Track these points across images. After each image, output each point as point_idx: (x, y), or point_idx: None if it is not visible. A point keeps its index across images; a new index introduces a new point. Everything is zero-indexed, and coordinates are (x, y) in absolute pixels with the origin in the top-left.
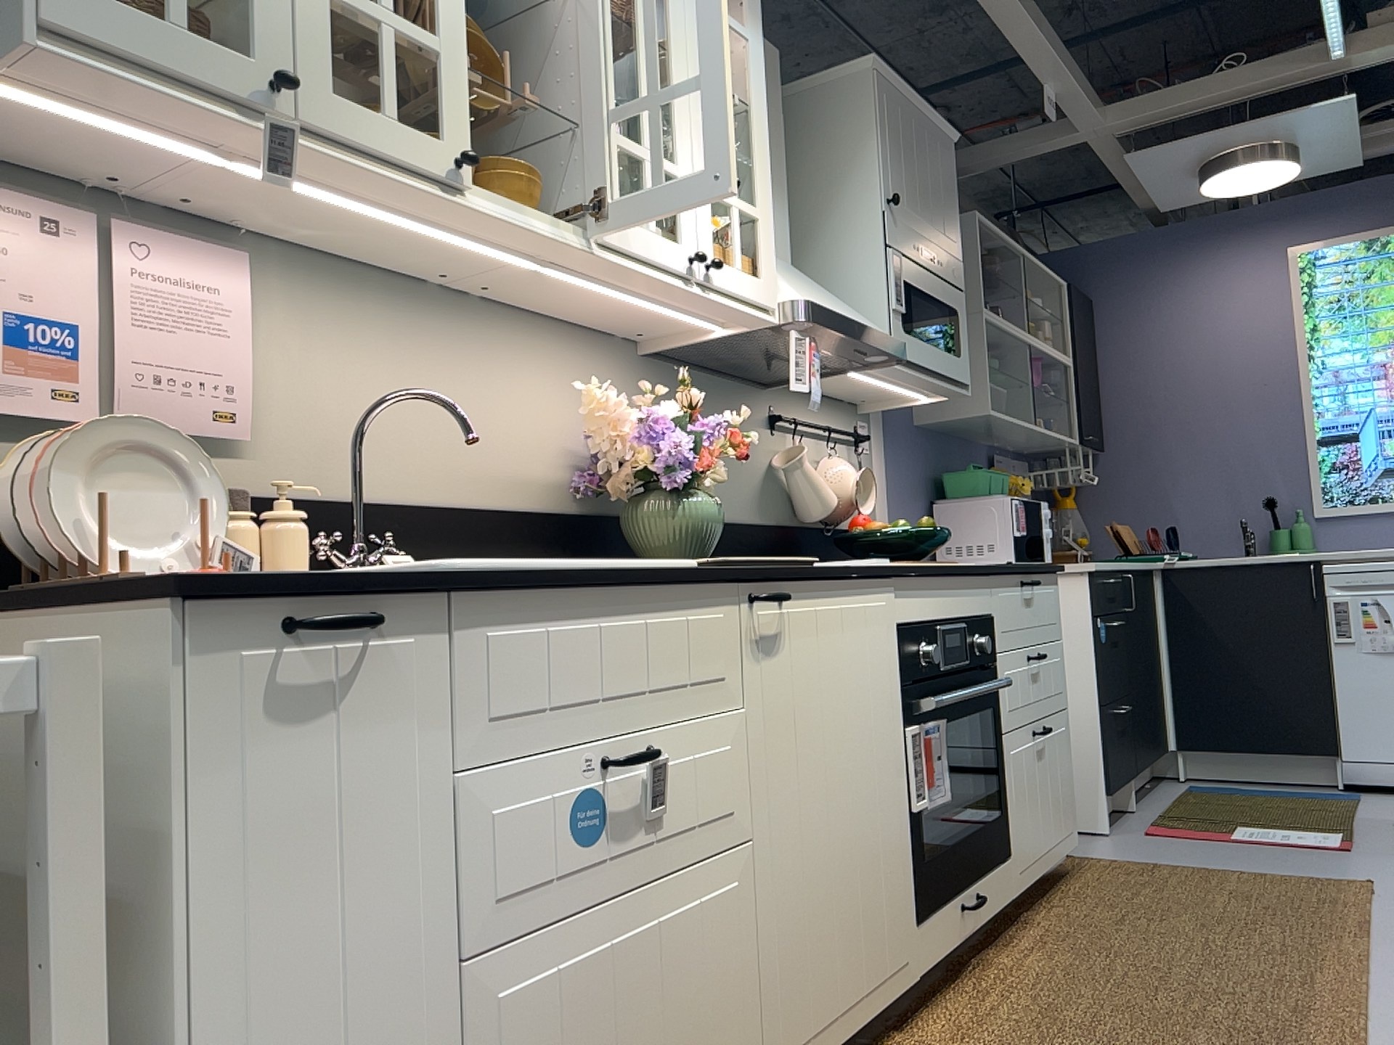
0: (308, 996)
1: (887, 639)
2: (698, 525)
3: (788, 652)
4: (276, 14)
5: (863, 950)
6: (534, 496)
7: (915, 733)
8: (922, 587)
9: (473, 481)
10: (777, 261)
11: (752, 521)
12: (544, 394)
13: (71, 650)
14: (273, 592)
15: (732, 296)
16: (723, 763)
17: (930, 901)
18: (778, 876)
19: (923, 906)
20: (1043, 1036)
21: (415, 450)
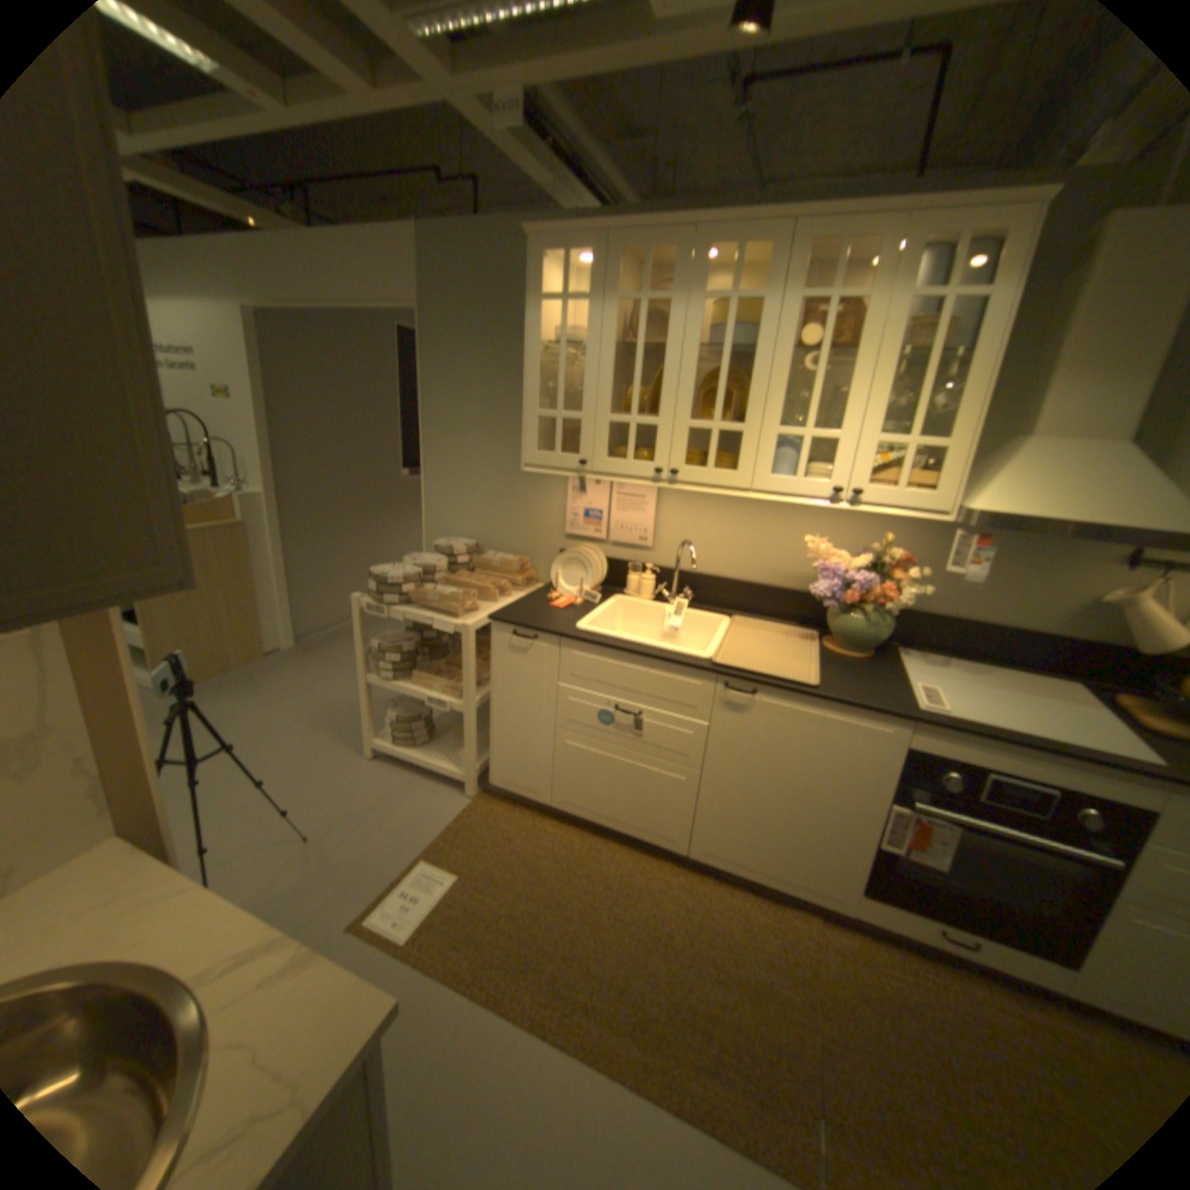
0: (518, 711)
1: (883, 751)
2: (856, 631)
3: (755, 717)
4: (589, 439)
5: (790, 867)
6: (798, 584)
7: (905, 815)
8: (971, 742)
9: (759, 572)
10: (1064, 450)
11: (1046, 632)
12: (822, 533)
13: (472, 627)
14: (511, 626)
15: (893, 507)
16: (687, 738)
17: (889, 900)
18: (719, 796)
19: (877, 896)
20: (868, 1004)
21: (728, 556)
